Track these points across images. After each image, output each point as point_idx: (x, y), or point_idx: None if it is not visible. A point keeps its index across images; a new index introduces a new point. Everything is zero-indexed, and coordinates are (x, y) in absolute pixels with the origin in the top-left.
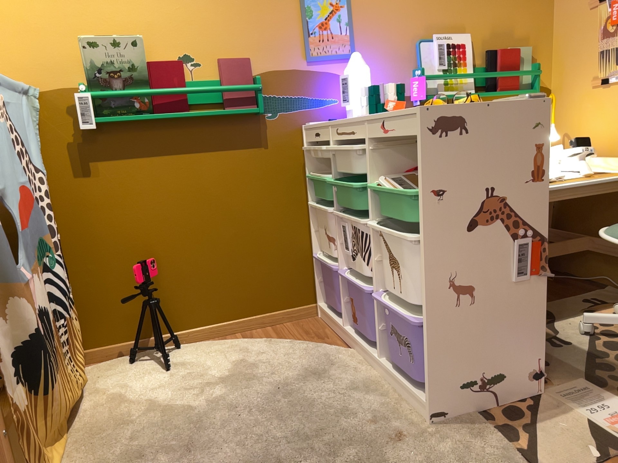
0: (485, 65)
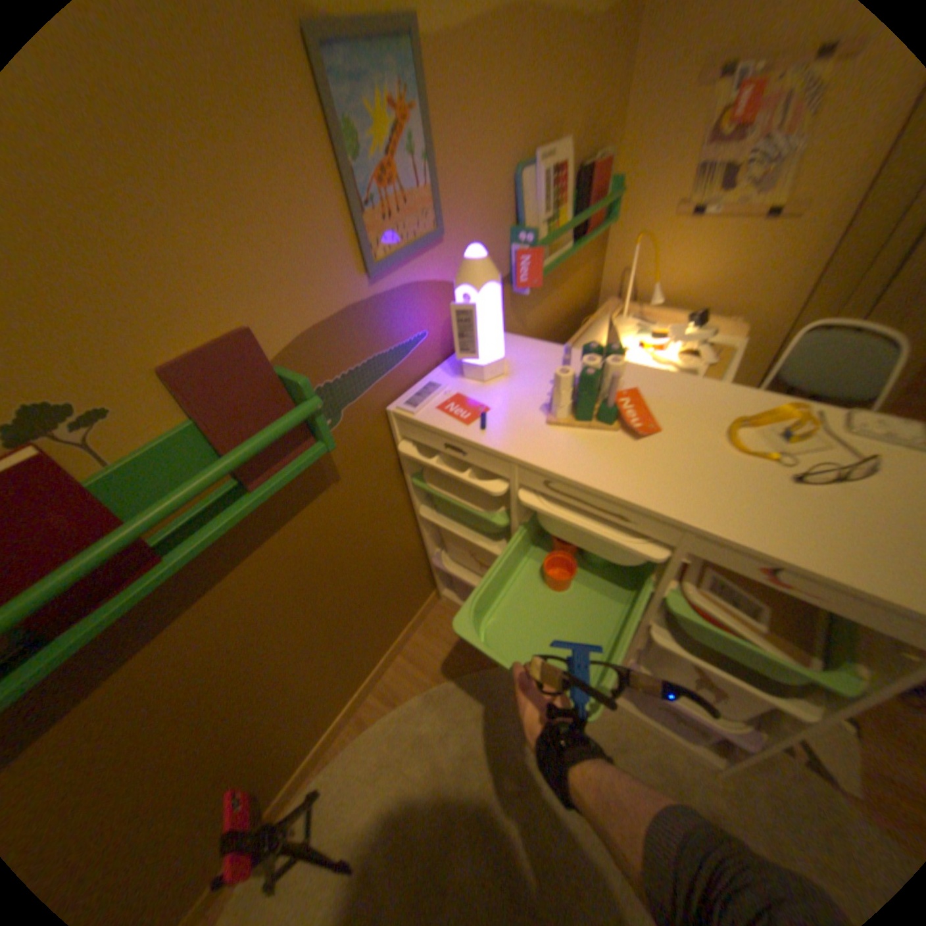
0: (575, 188)
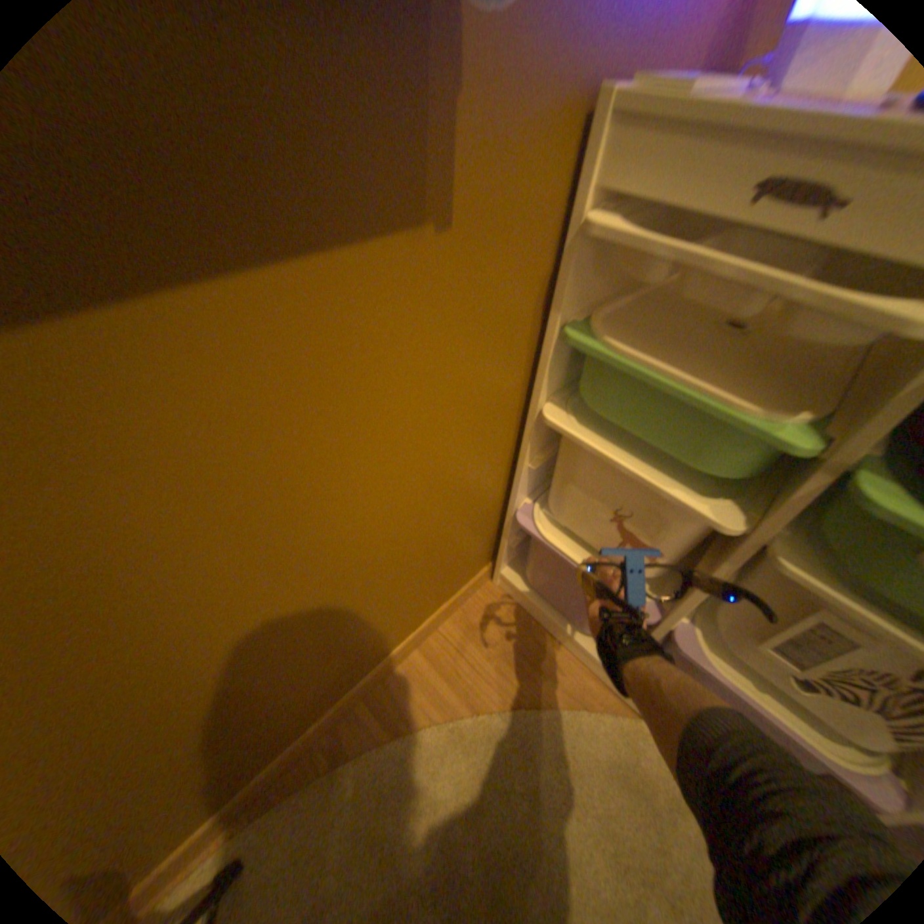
0: None
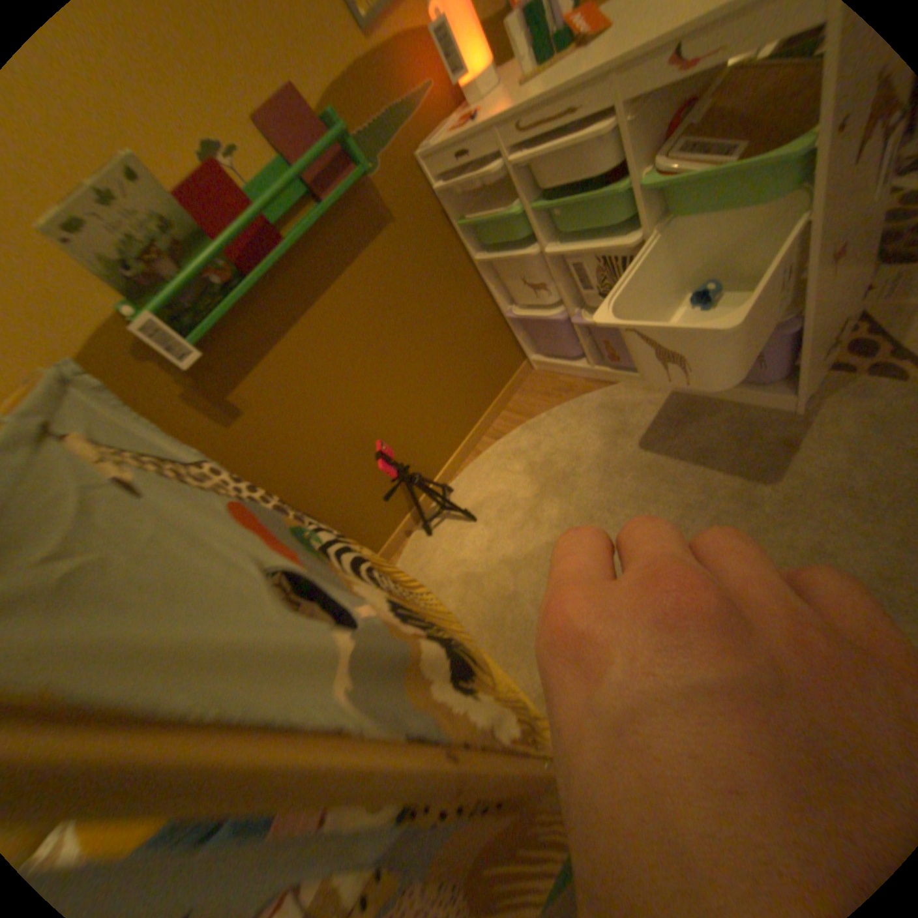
0: None
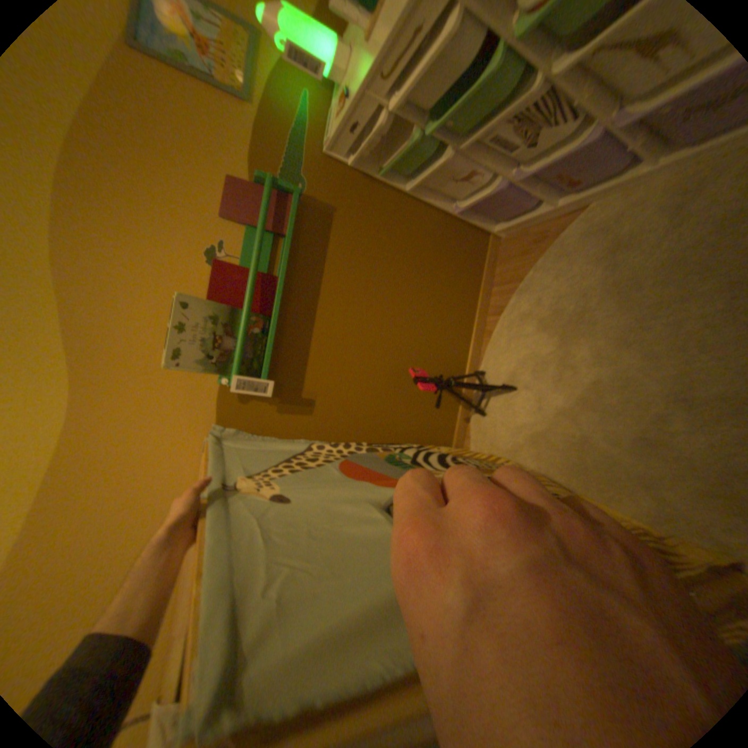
0: None
